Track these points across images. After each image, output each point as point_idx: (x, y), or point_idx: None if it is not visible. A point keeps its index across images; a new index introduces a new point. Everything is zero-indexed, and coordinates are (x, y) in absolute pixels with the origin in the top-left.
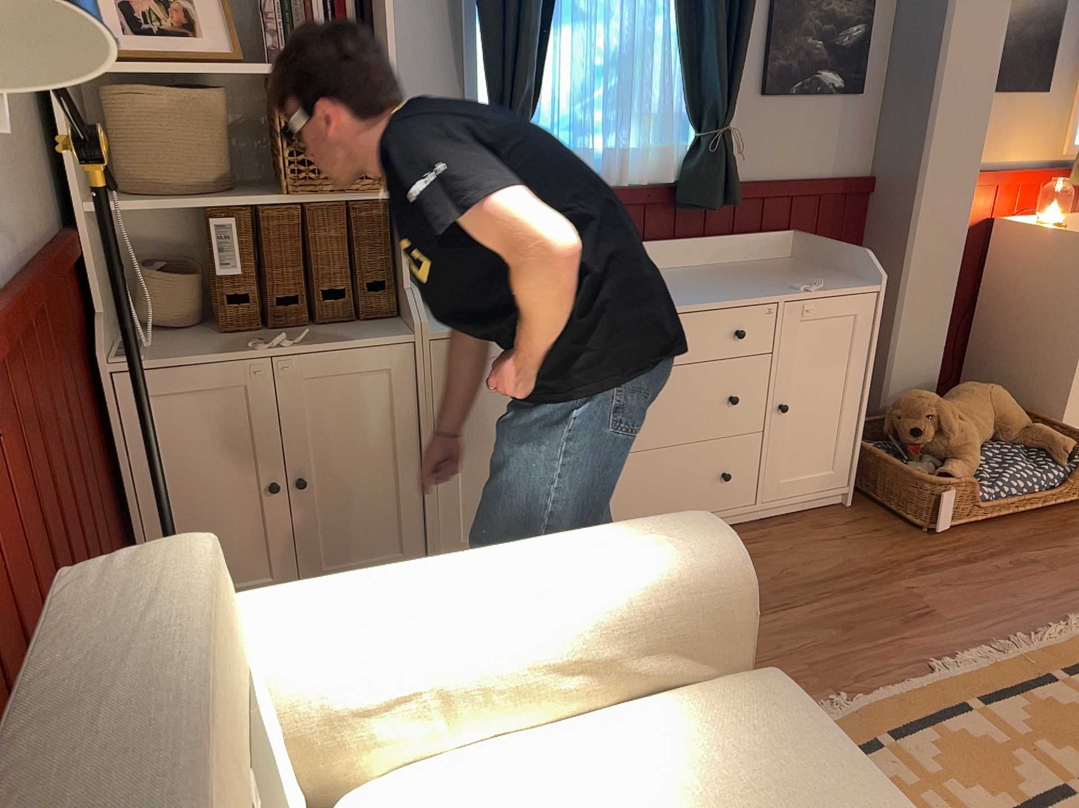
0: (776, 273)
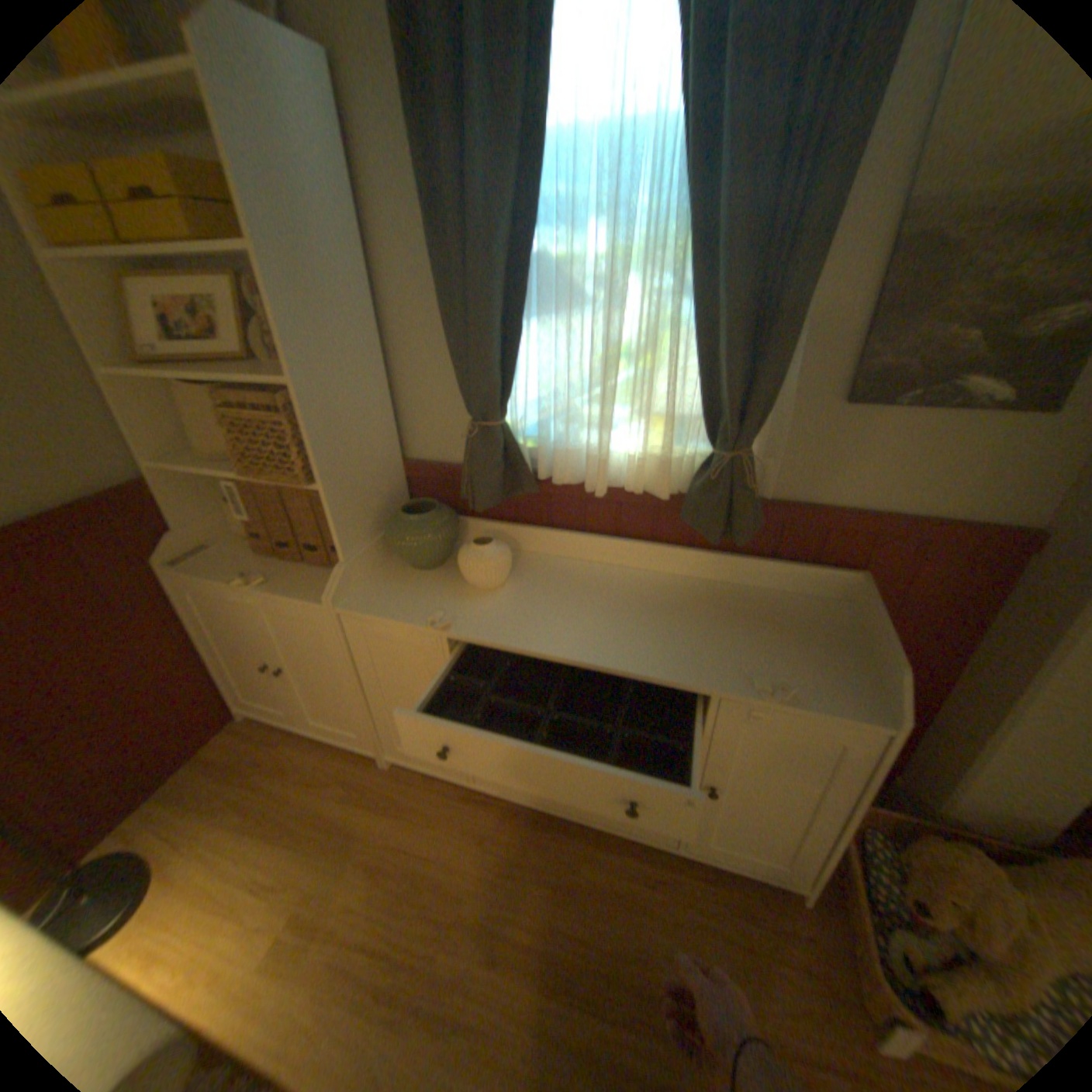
0: (783, 634)
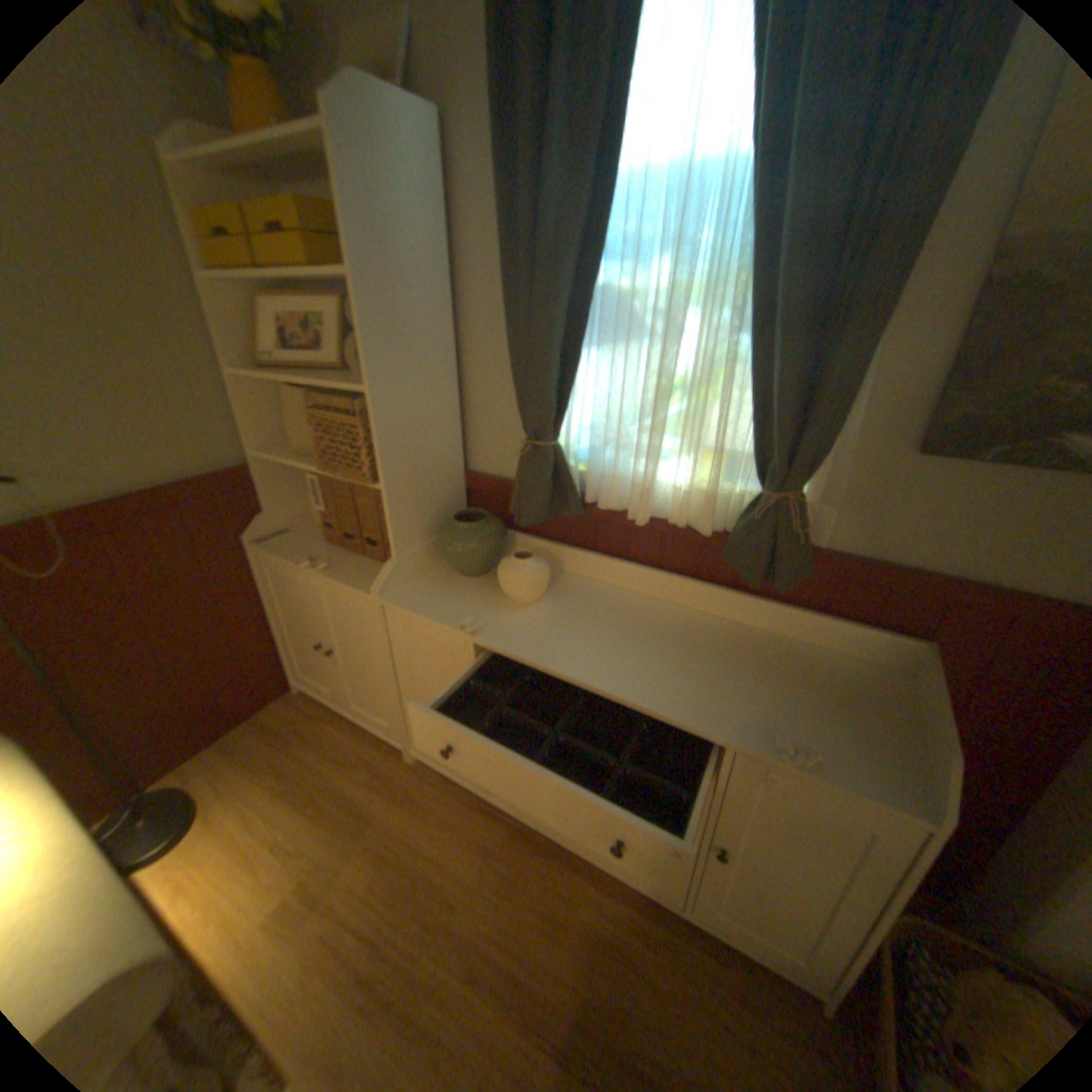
0: (823, 696)
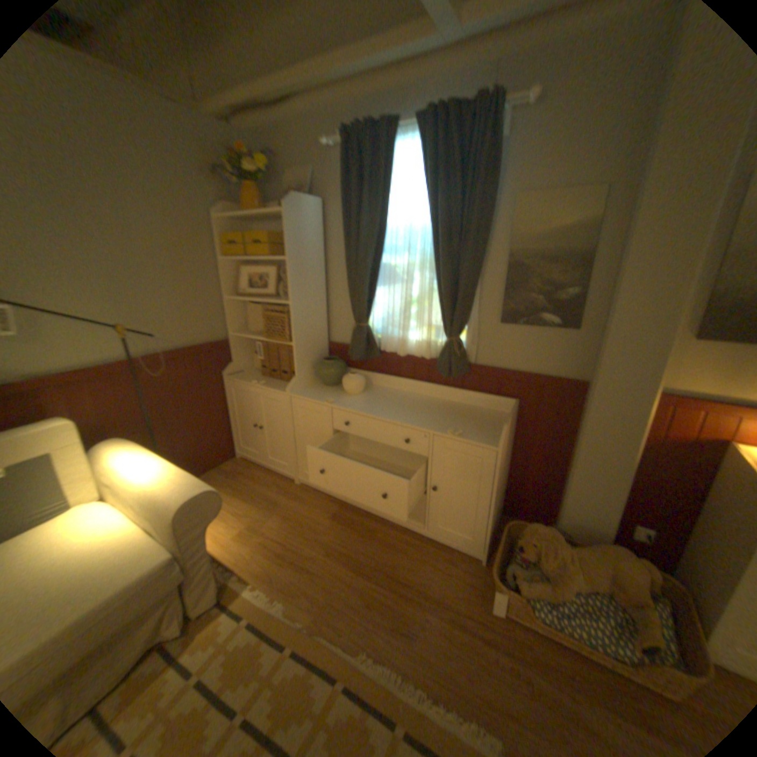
0: (471, 420)
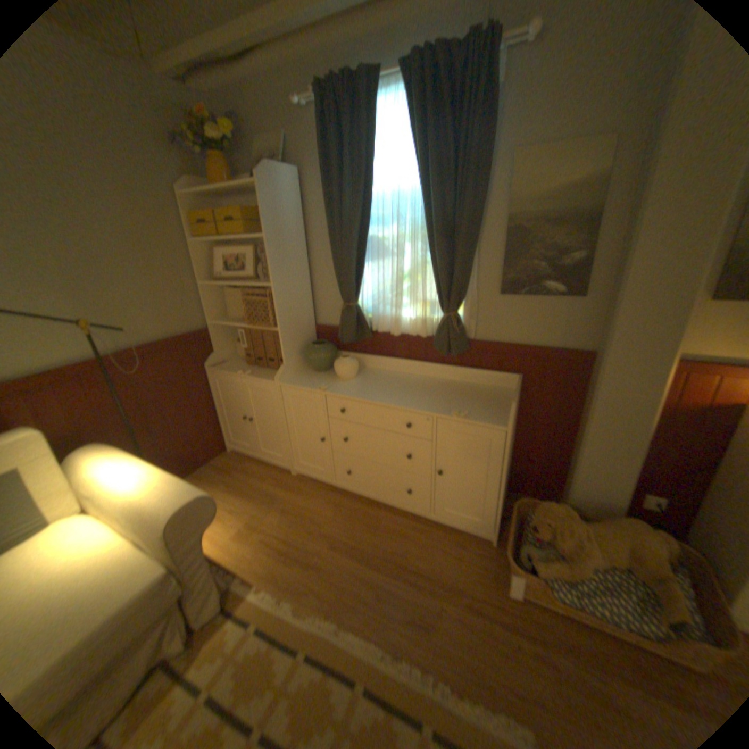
0: (475, 399)
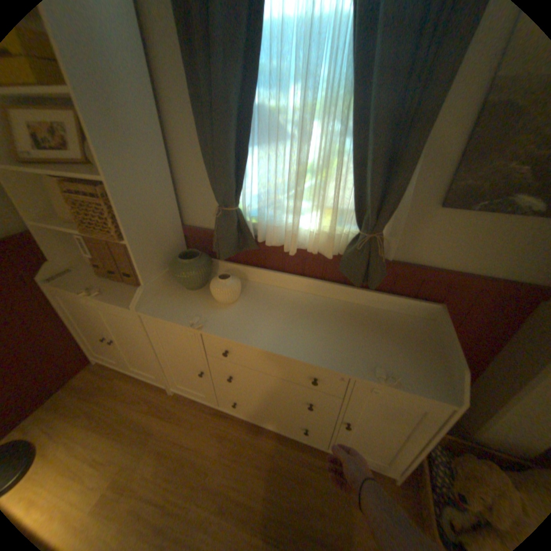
0: (394, 339)
